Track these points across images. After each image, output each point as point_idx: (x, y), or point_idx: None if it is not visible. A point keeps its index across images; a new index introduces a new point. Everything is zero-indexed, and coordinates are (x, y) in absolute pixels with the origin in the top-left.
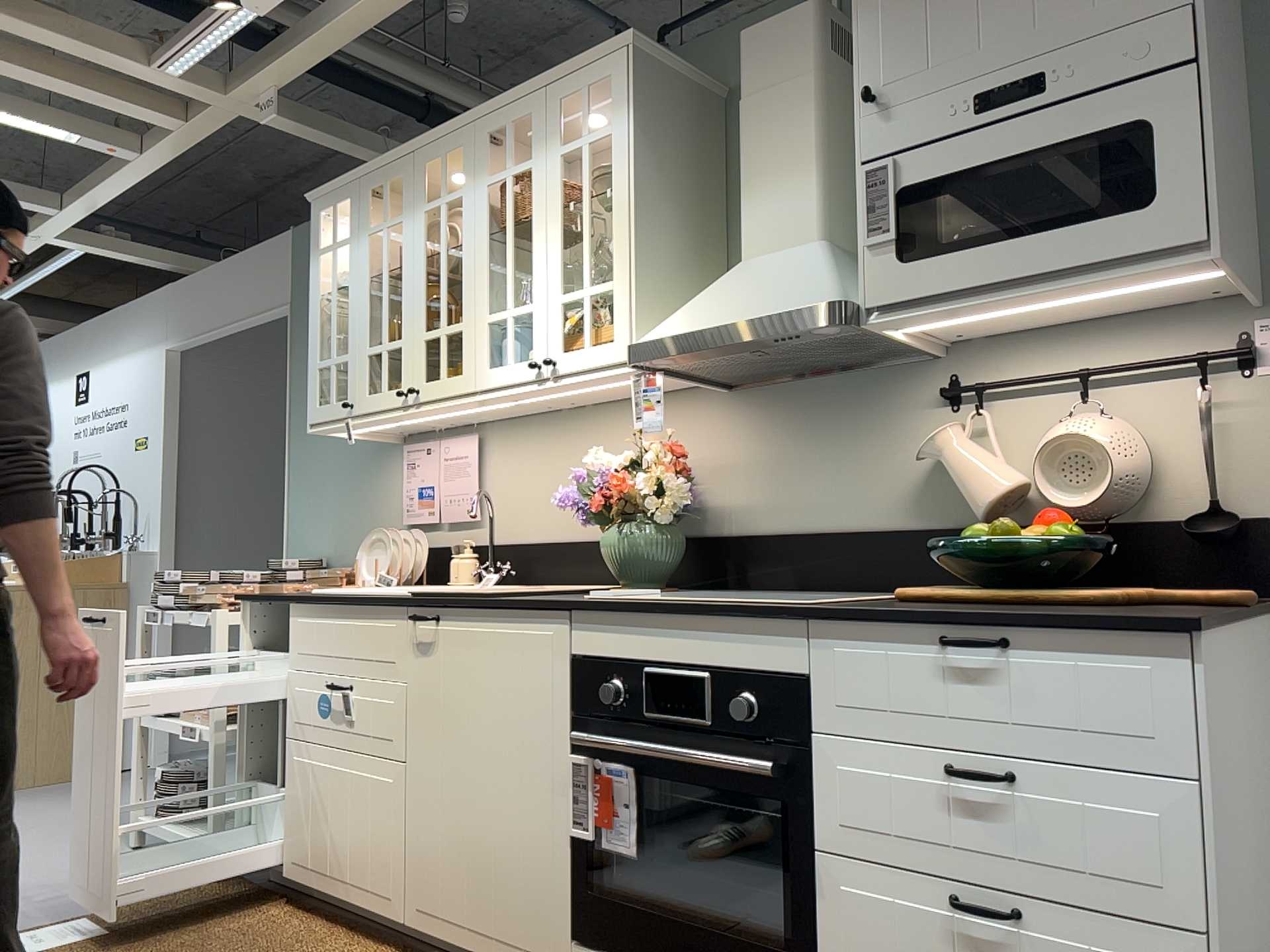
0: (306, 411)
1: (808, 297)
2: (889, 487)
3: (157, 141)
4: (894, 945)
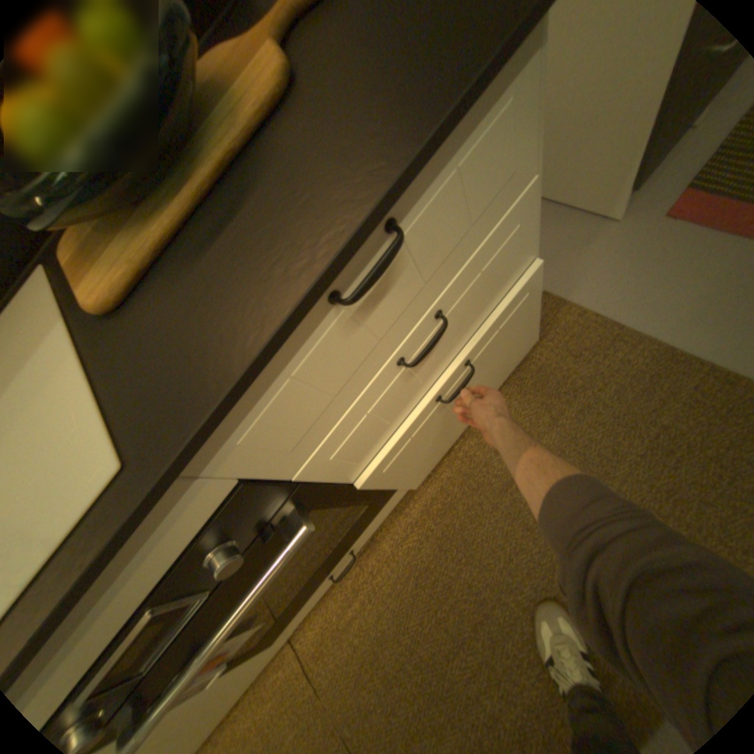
0: None
1: None
2: None
3: None
4: (413, 439)
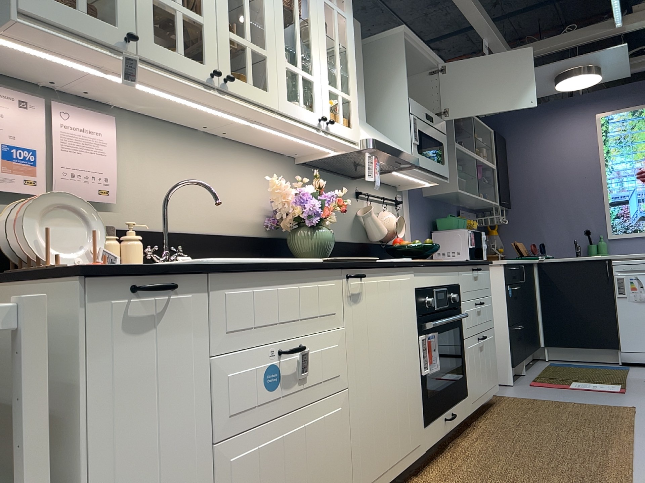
0: None
1: (408, 152)
2: (346, 225)
3: None
4: (474, 357)
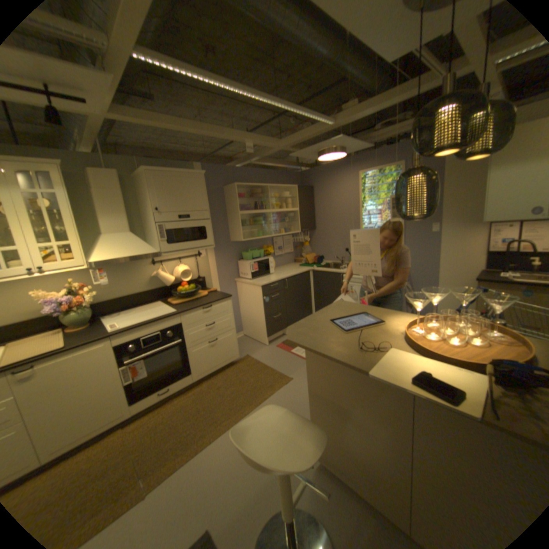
0: None
1: (149, 250)
2: (142, 282)
3: None
4: (201, 353)
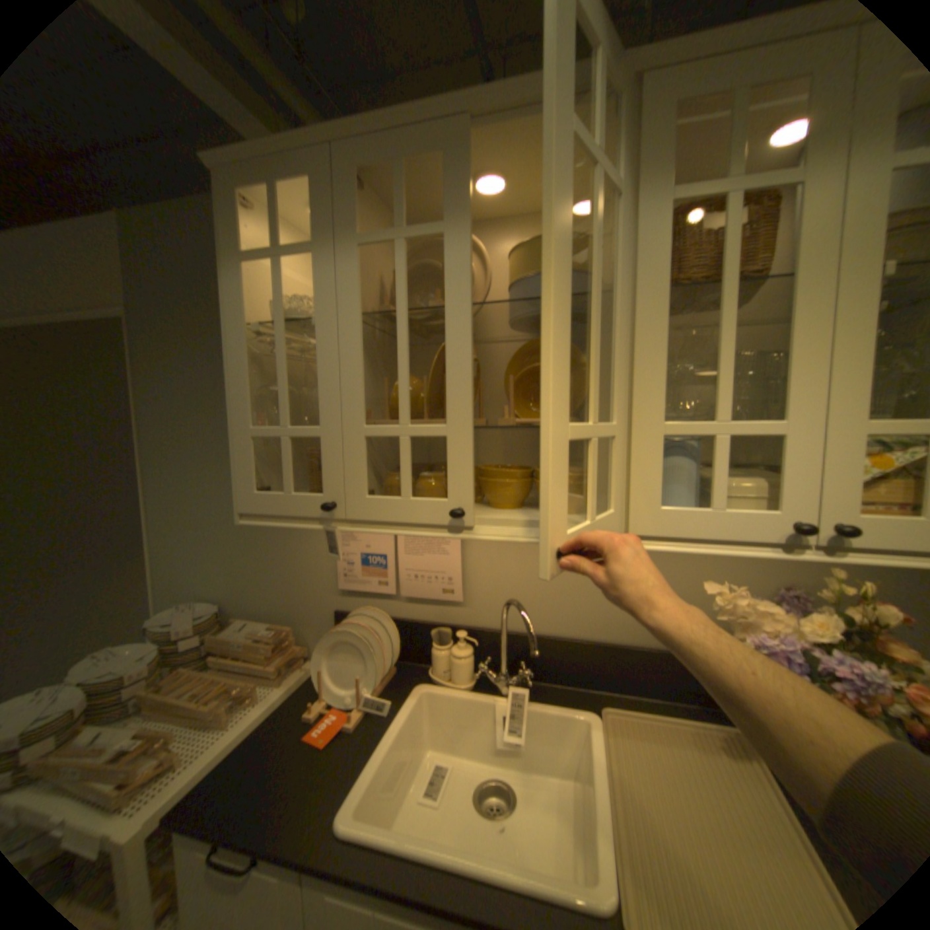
0: (165, 438)
1: None
2: None
3: None
4: None
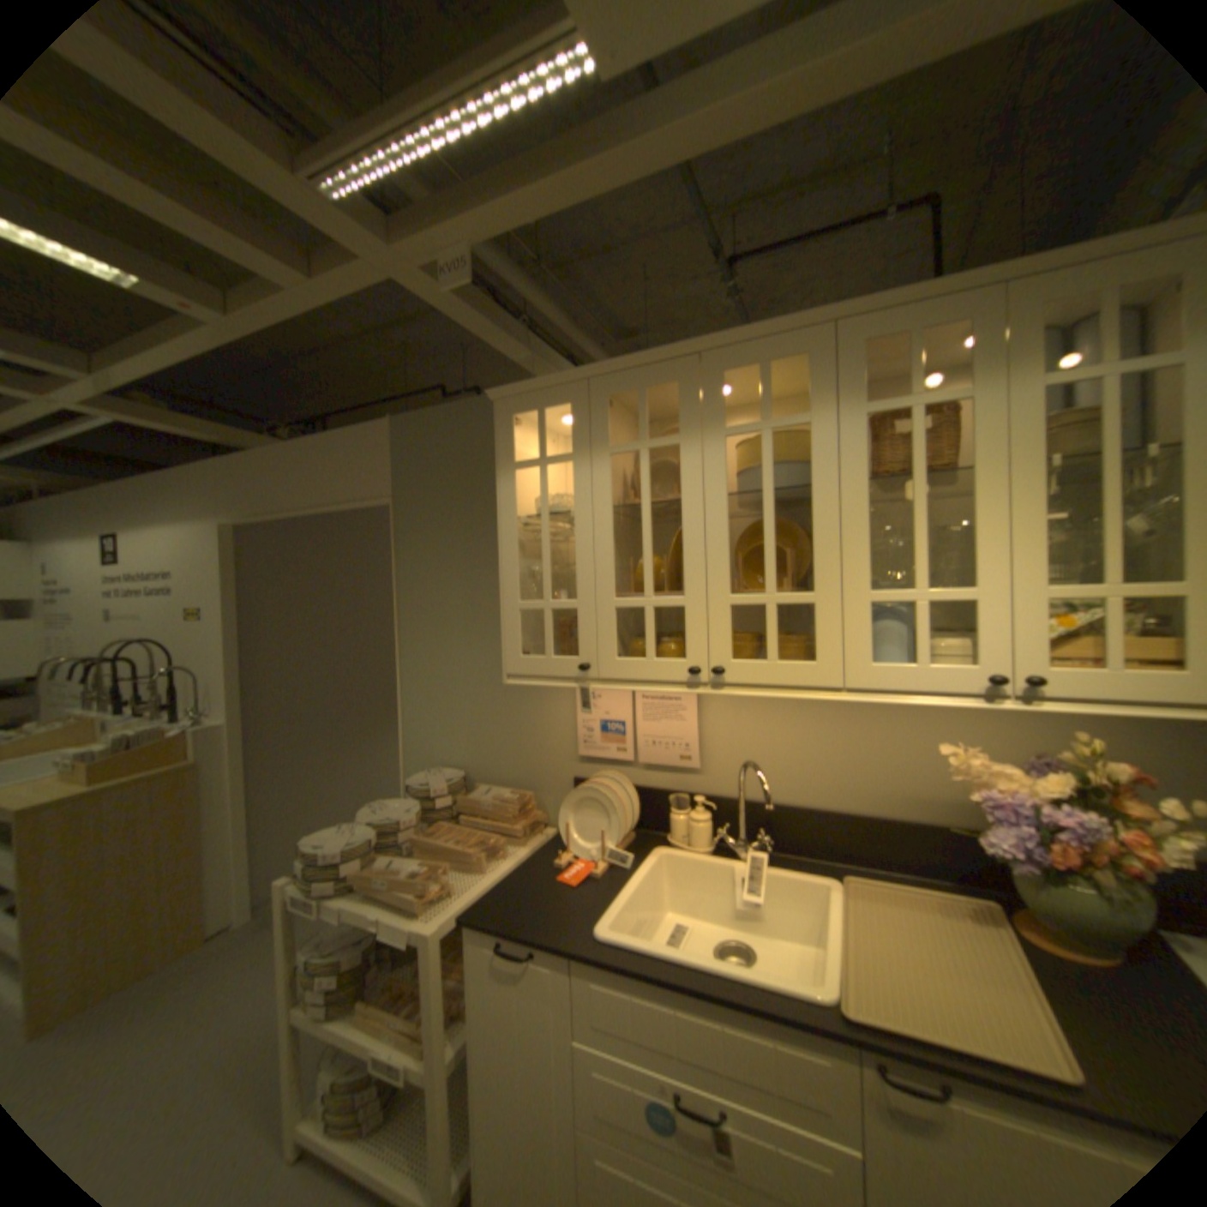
0: (420, 613)
1: None
2: None
3: (244, 296)
4: None
